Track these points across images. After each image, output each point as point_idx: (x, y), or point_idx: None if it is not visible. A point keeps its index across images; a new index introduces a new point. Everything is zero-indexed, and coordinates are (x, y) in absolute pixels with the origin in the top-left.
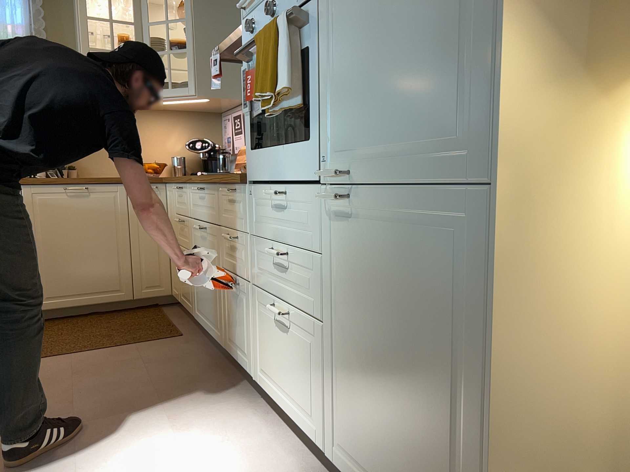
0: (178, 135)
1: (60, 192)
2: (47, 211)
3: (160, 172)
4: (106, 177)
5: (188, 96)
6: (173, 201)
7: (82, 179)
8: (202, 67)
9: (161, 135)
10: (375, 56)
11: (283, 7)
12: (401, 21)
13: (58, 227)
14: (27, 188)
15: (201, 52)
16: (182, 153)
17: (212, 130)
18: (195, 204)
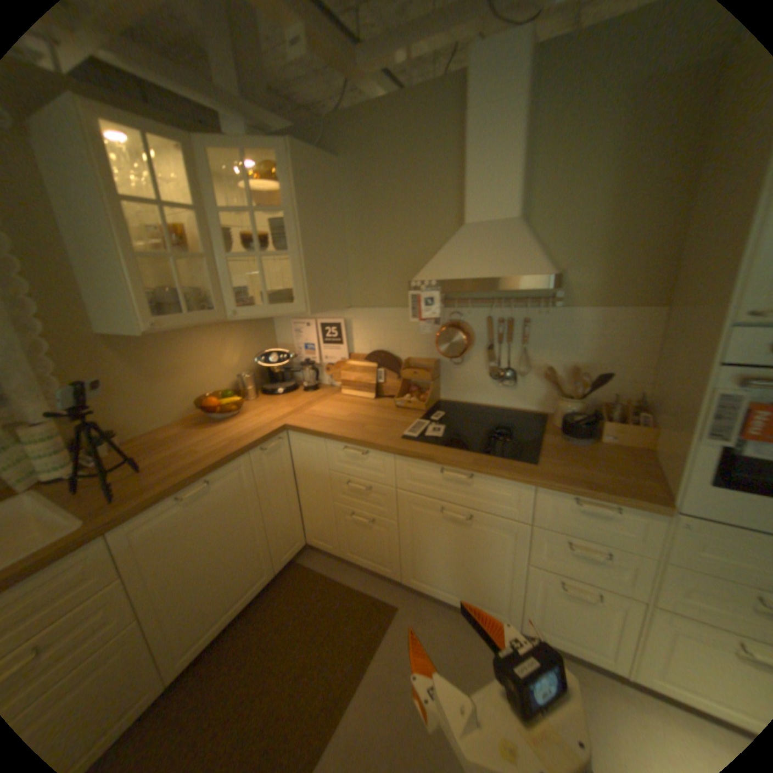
0: (234, 346)
1: (171, 507)
2: (159, 546)
3: (240, 403)
4: (221, 453)
5: (293, 314)
6: (324, 456)
7: (199, 474)
8: (311, 277)
9: (217, 350)
10: None
11: None
12: None
13: (178, 556)
14: (117, 532)
15: (309, 256)
16: (242, 367)
17: (266, 331)
18: (425, 481)
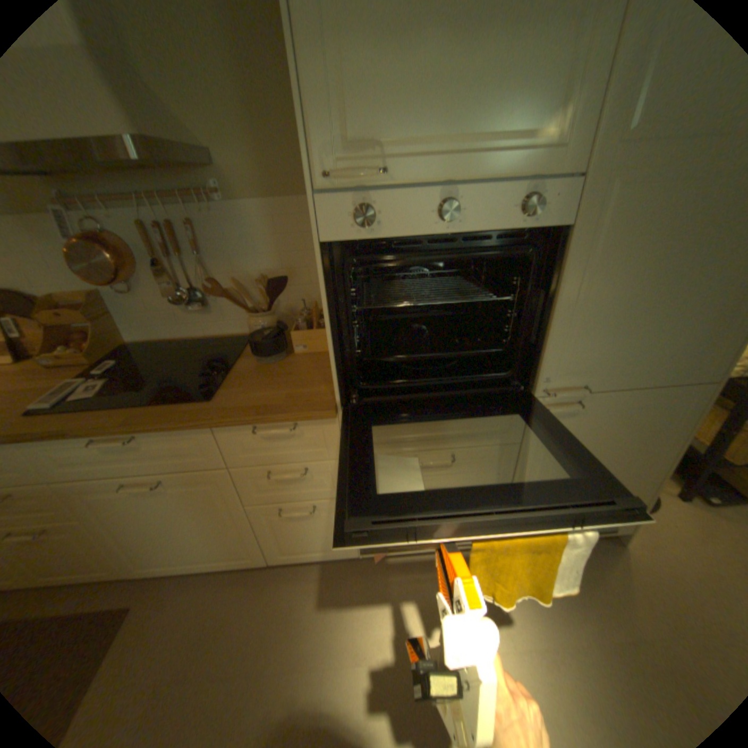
0: None
1: None
2: None
3: None
4: None
5: None
6: None
7: None
8: None
9: None
10: (643, 306)
11: (475, 215)
12: (683, 284)
13: None
14: None
15: None
16: None
17: None
18: (80, 463)
